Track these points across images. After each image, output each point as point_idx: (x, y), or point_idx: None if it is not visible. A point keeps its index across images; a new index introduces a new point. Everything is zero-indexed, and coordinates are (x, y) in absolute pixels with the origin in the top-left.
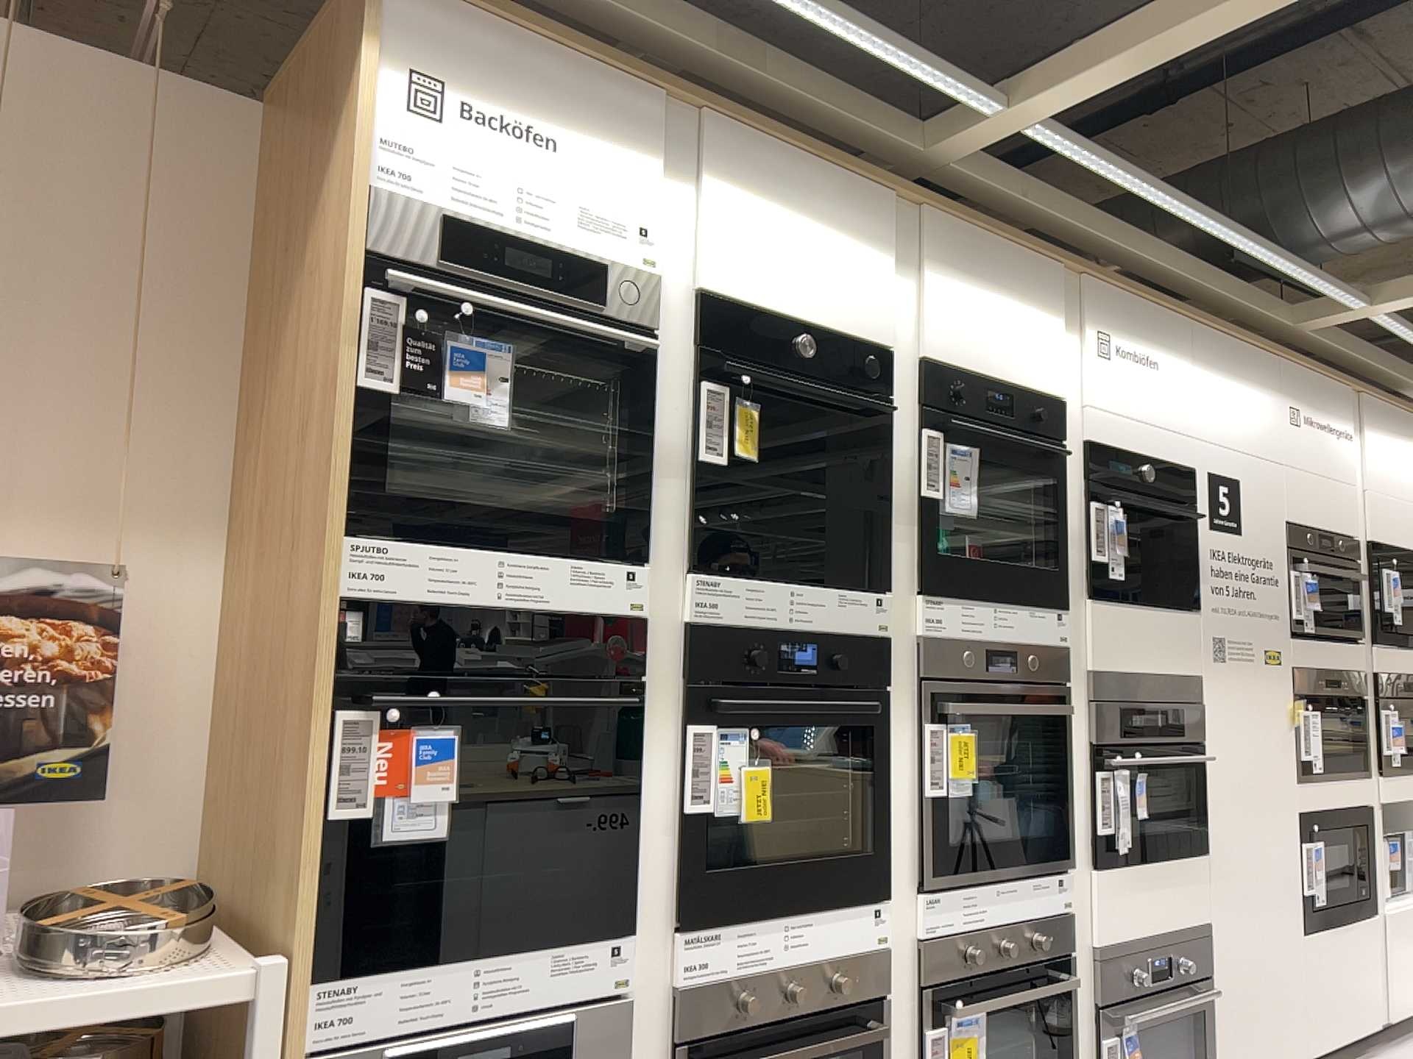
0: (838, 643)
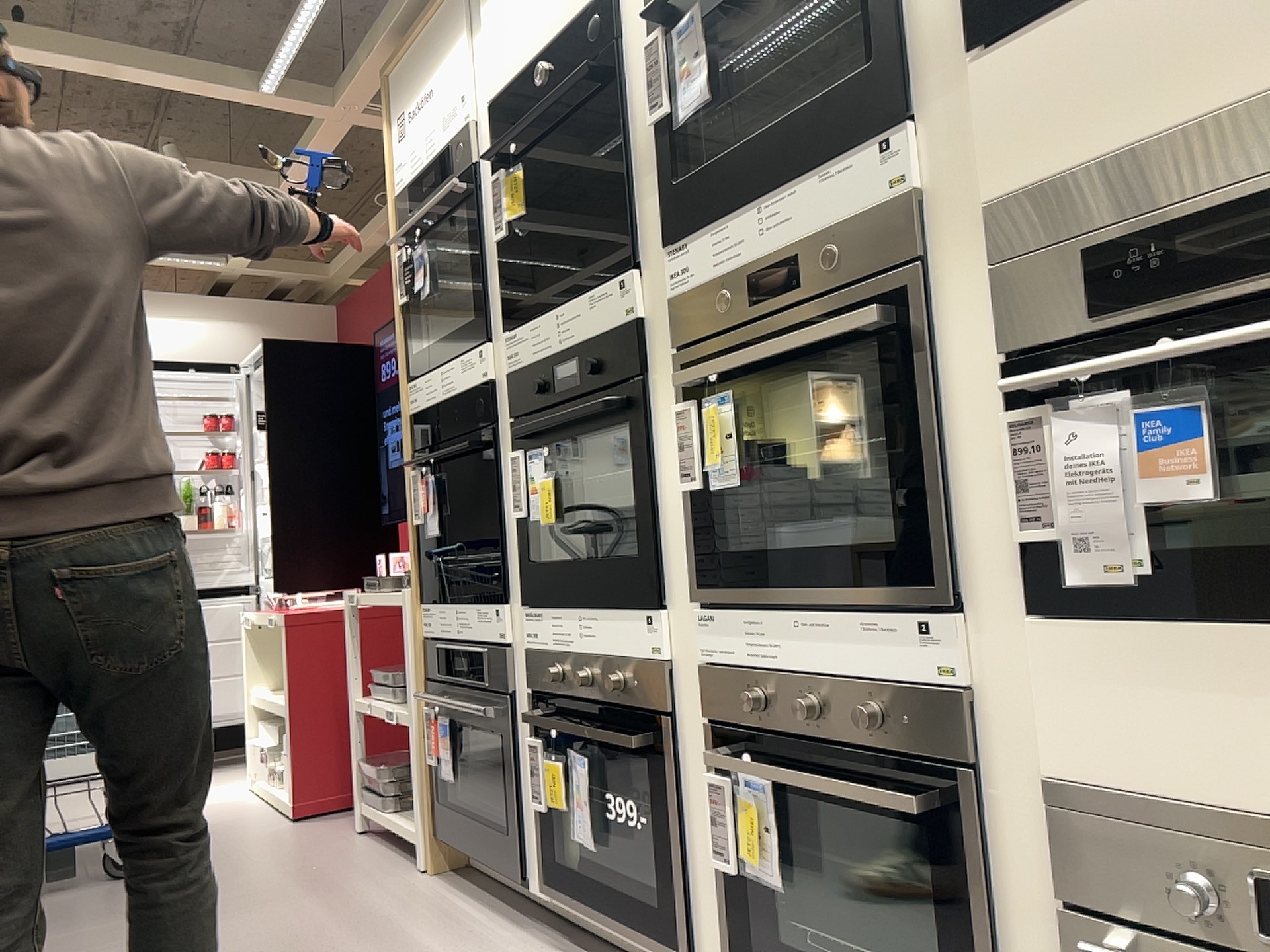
0: (595, 350)
